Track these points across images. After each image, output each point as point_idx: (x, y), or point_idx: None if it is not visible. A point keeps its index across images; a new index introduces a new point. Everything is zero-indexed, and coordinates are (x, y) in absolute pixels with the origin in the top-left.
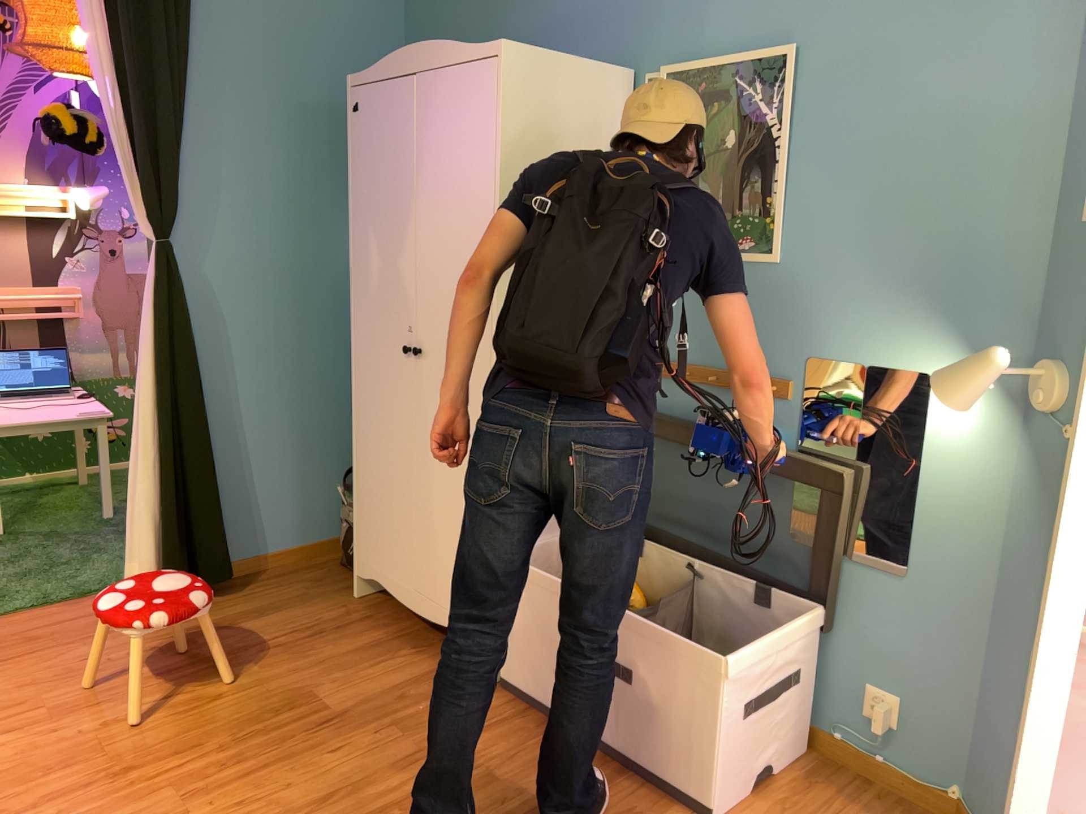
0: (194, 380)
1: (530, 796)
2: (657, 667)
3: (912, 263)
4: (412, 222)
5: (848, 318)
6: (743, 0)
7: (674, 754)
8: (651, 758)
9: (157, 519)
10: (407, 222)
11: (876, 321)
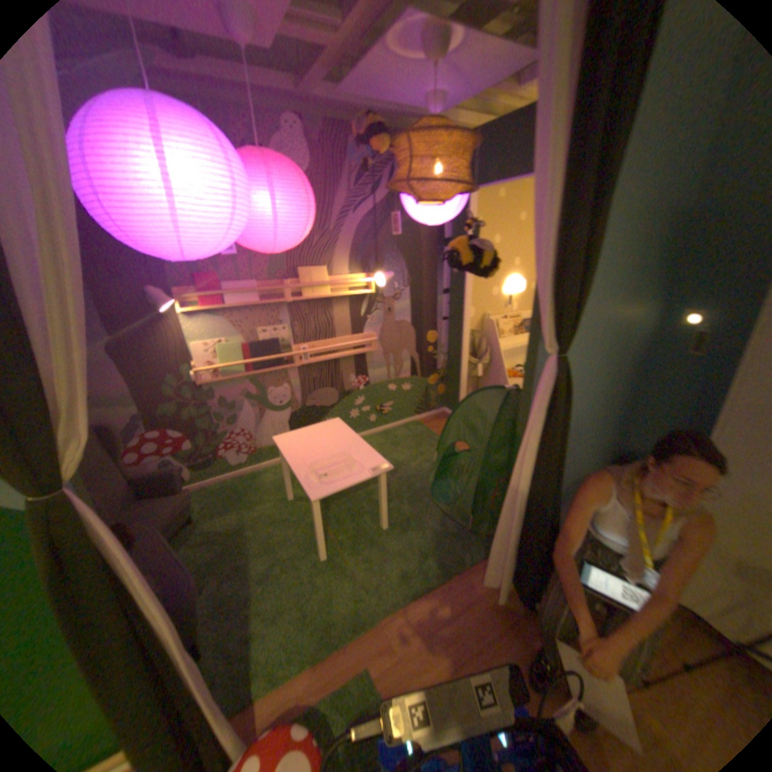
0: (563, 462)
1: None
2: None
3: None
4: None
5: None
6: None
7: None
8: None
9: (516, 549)
10: None
11: None
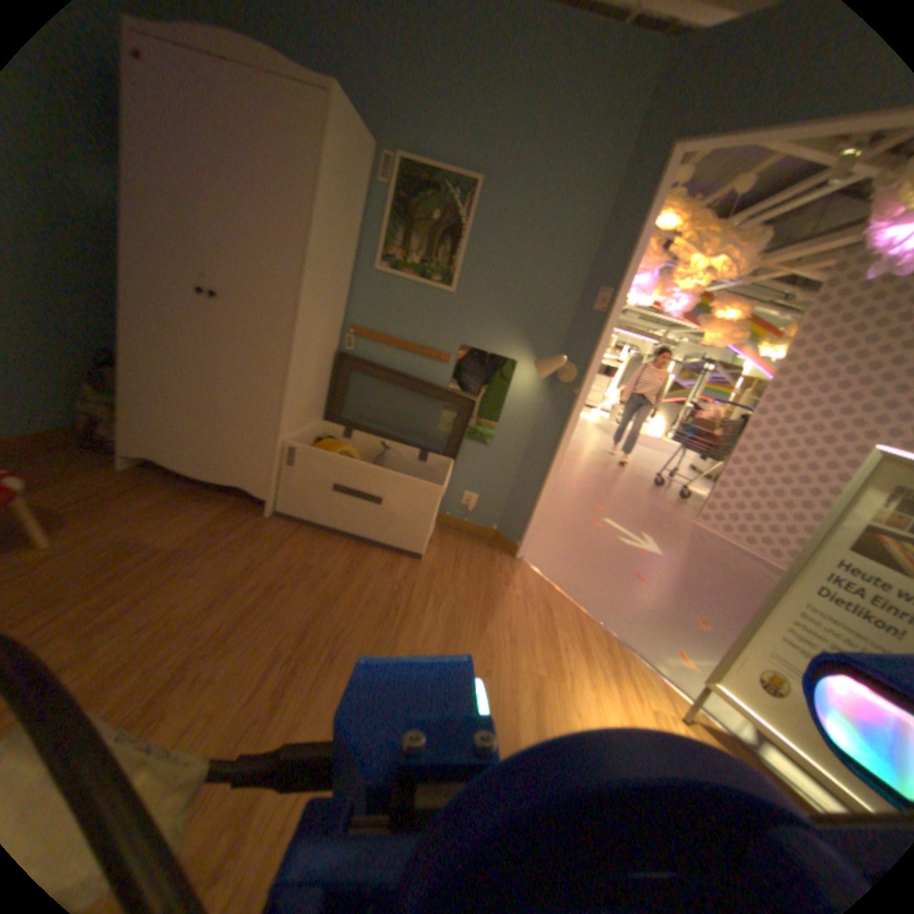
0: None
1: (335, 569)
2: (398, 494)
3: (518, 310)
4: (216, 192)
5: (484, 329)
6: (456, 134)
7: (402, 533)
8: (387, 537)
9: None
10: (208, 190)
11: (497, 333)
